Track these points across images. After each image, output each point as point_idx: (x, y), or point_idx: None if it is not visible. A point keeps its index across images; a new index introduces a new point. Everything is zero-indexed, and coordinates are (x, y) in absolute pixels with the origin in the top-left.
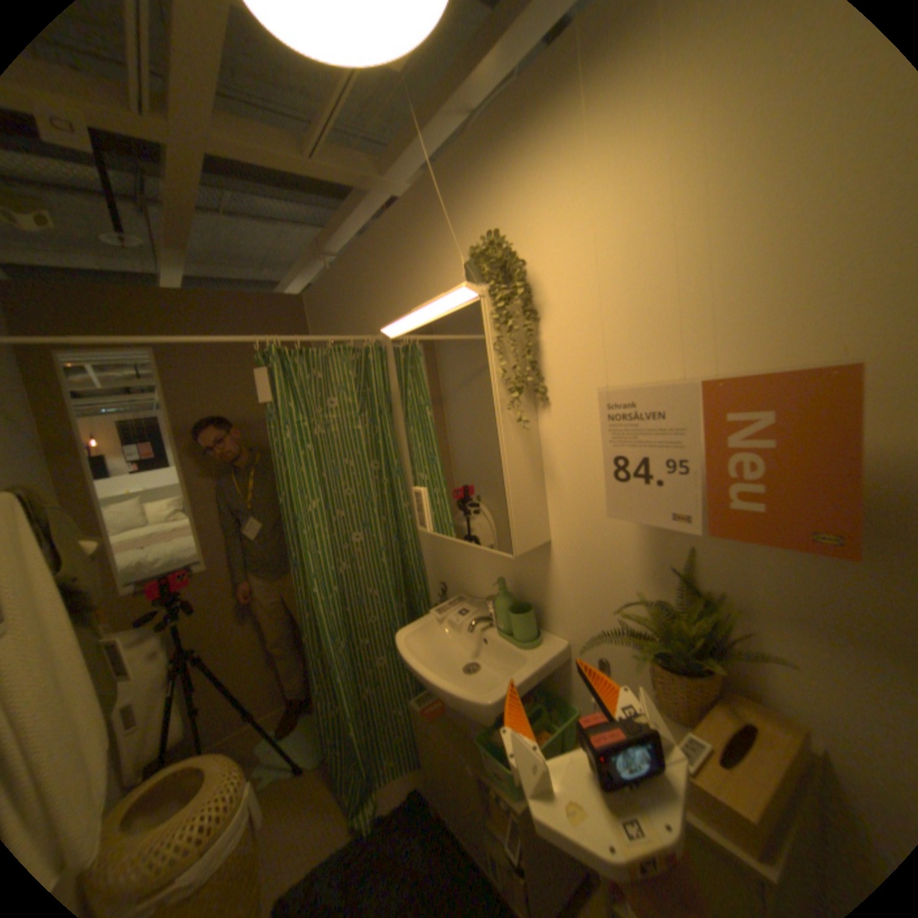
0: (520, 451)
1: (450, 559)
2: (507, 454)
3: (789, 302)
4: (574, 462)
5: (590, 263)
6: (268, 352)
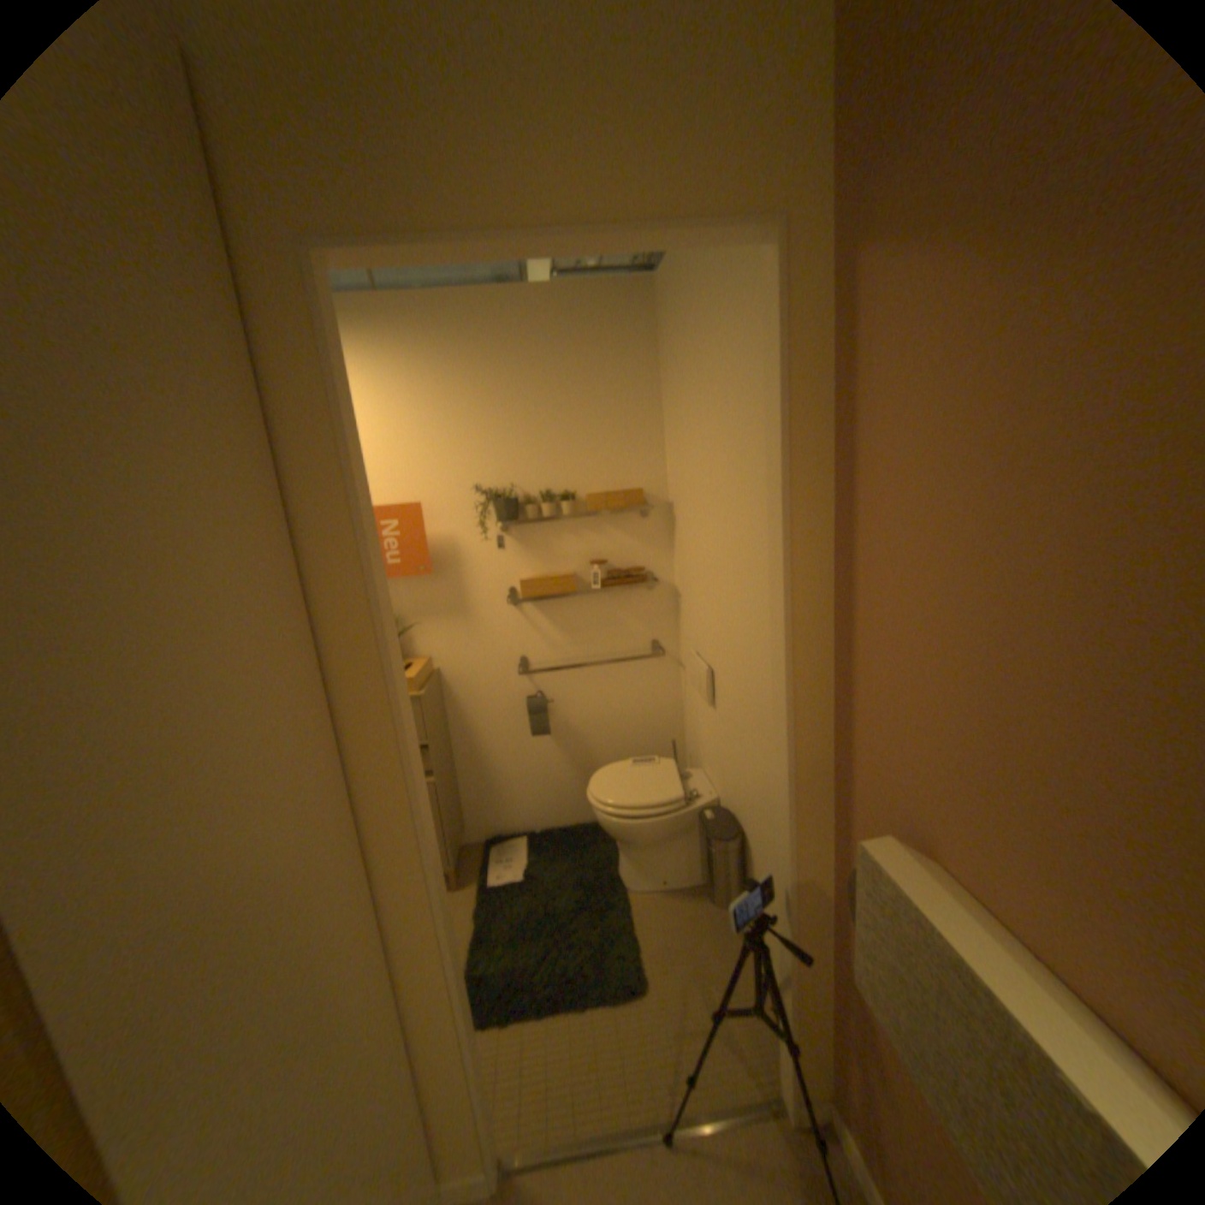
0: None
1: None
2: None
3: (398, 480)
4: None
5: None
6: None
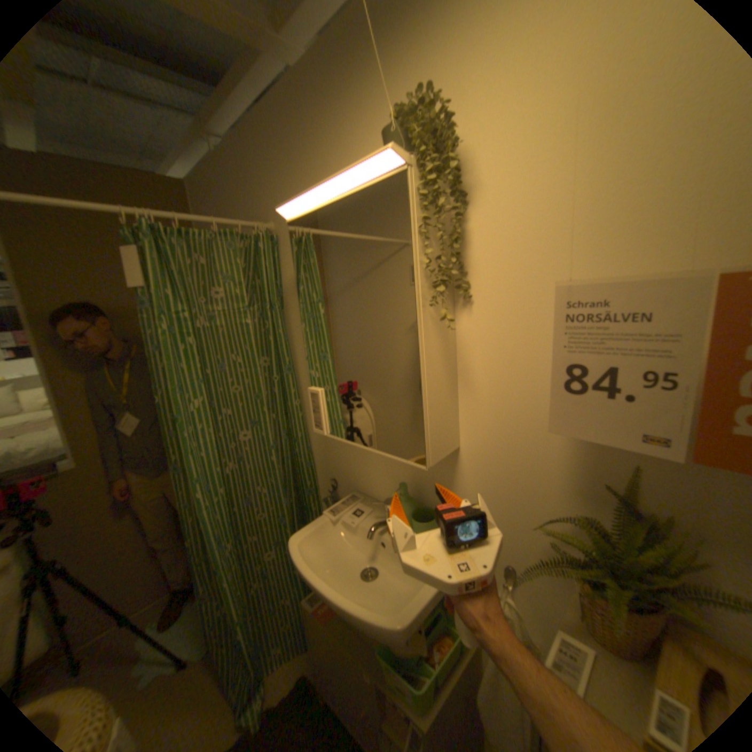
0: (438, 352)
1: (343, 457)
2: (427, 355)
3: None
4: (496, 366)
5: (544, 132)
6: (138, 226)
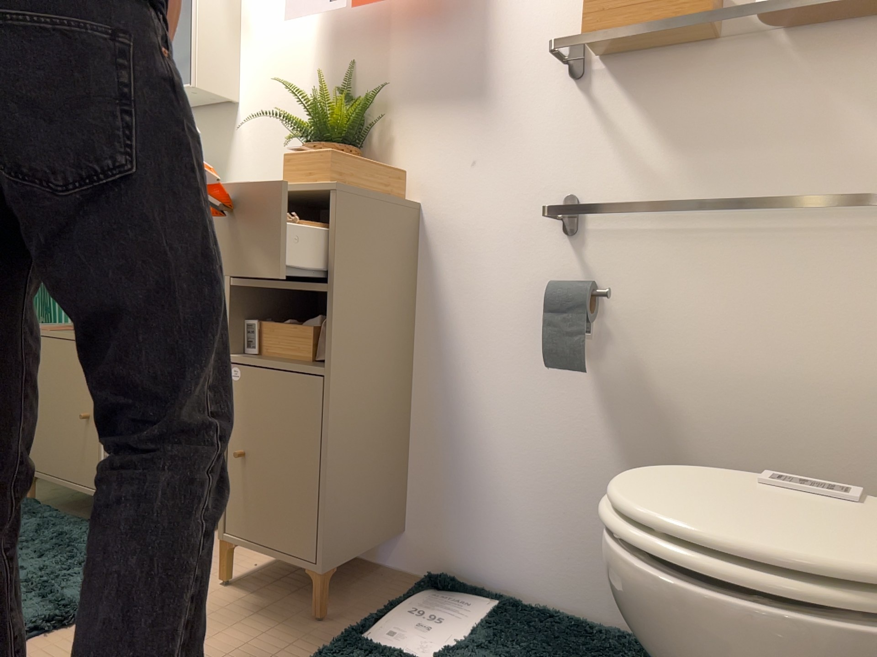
0: None
1: None
2: None
3: None
4: (270, 7)
5: None
6: None
